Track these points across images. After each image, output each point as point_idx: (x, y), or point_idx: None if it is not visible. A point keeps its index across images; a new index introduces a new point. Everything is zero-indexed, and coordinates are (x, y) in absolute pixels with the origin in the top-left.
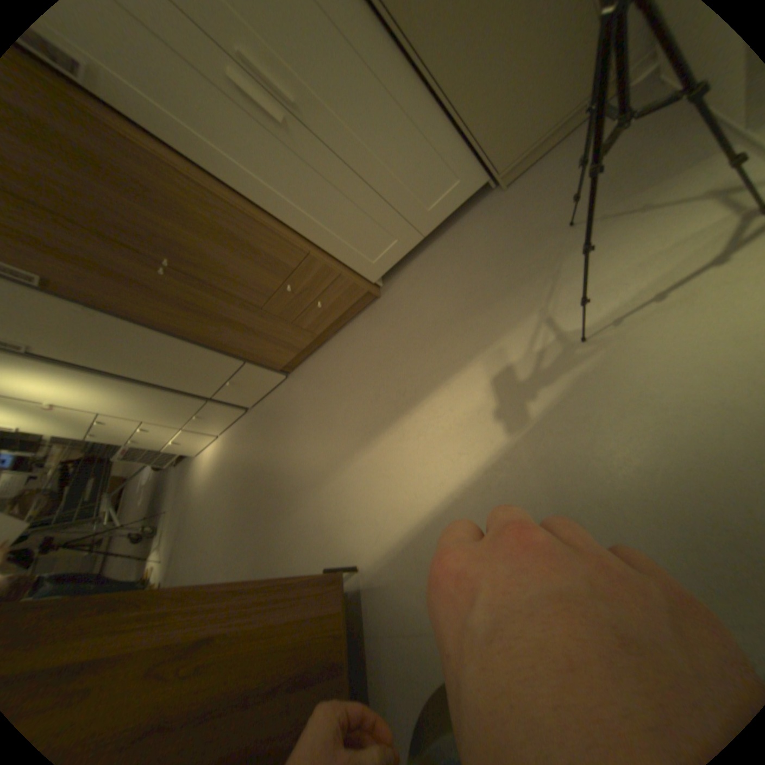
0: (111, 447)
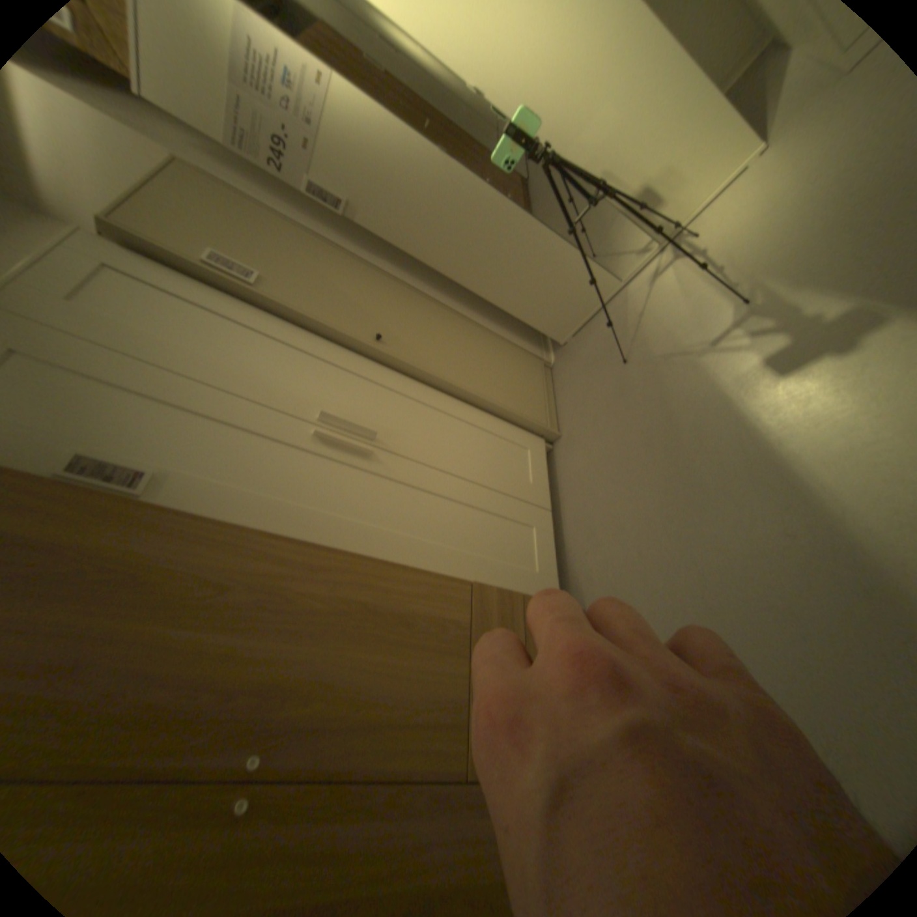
0: None
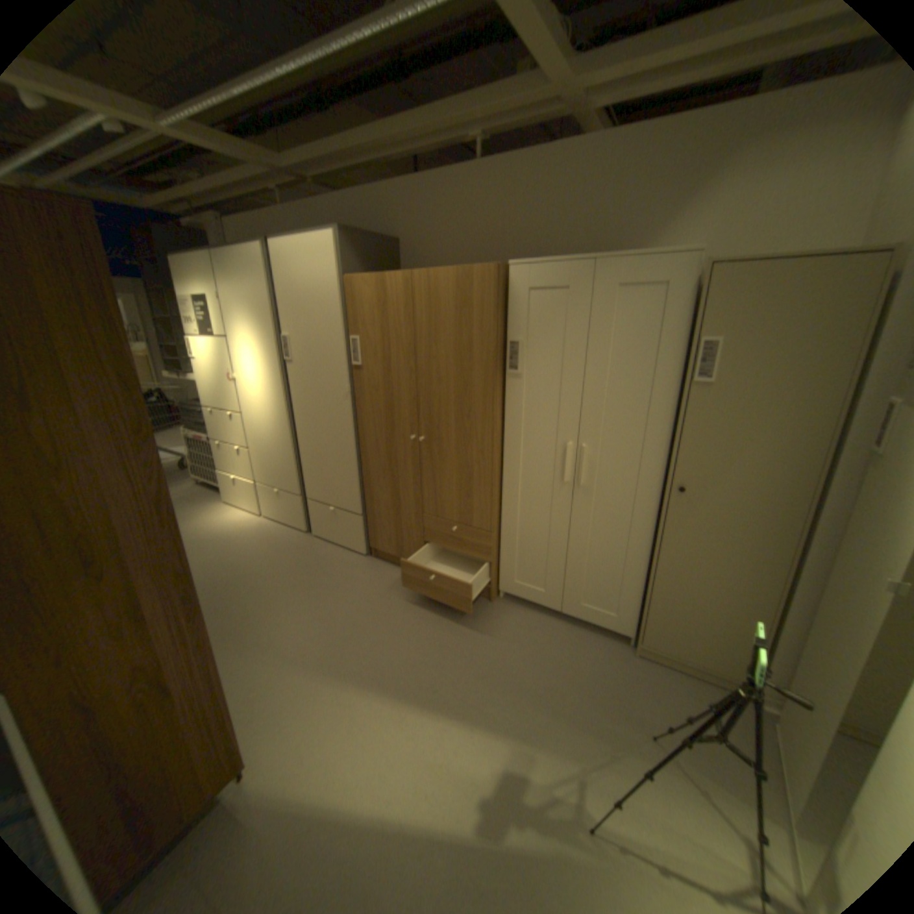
0: (200, 426)
